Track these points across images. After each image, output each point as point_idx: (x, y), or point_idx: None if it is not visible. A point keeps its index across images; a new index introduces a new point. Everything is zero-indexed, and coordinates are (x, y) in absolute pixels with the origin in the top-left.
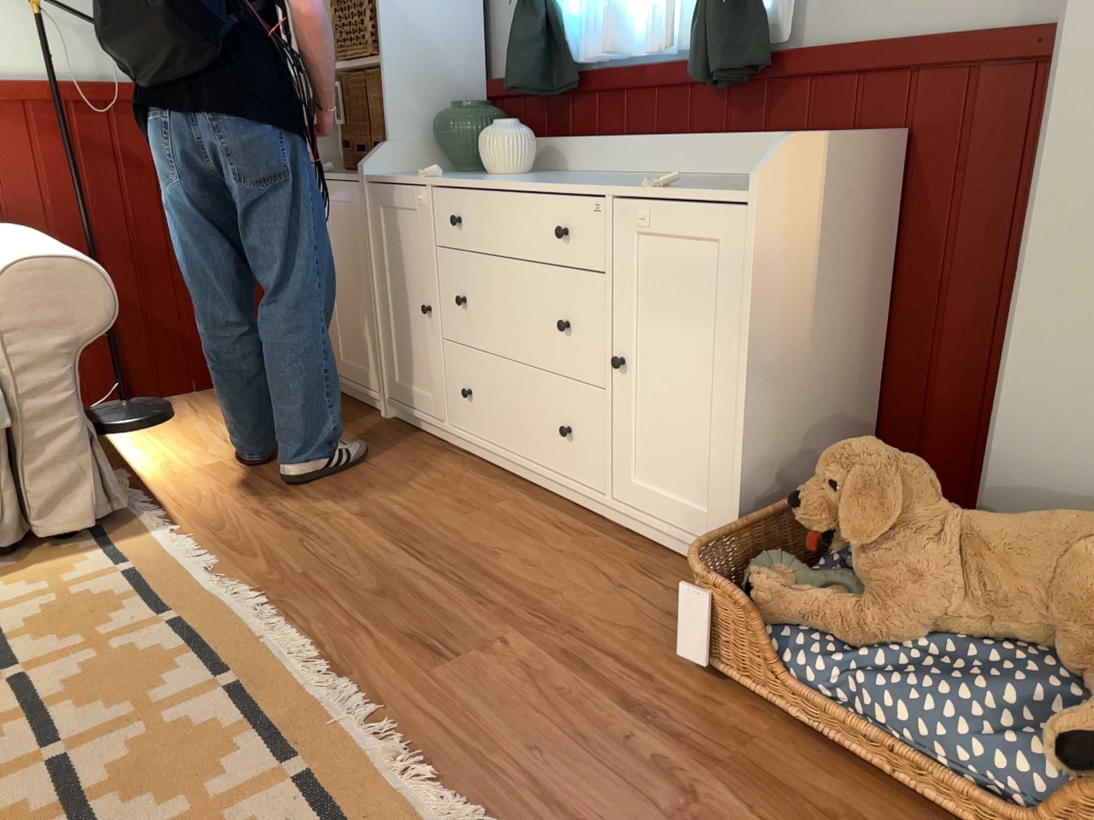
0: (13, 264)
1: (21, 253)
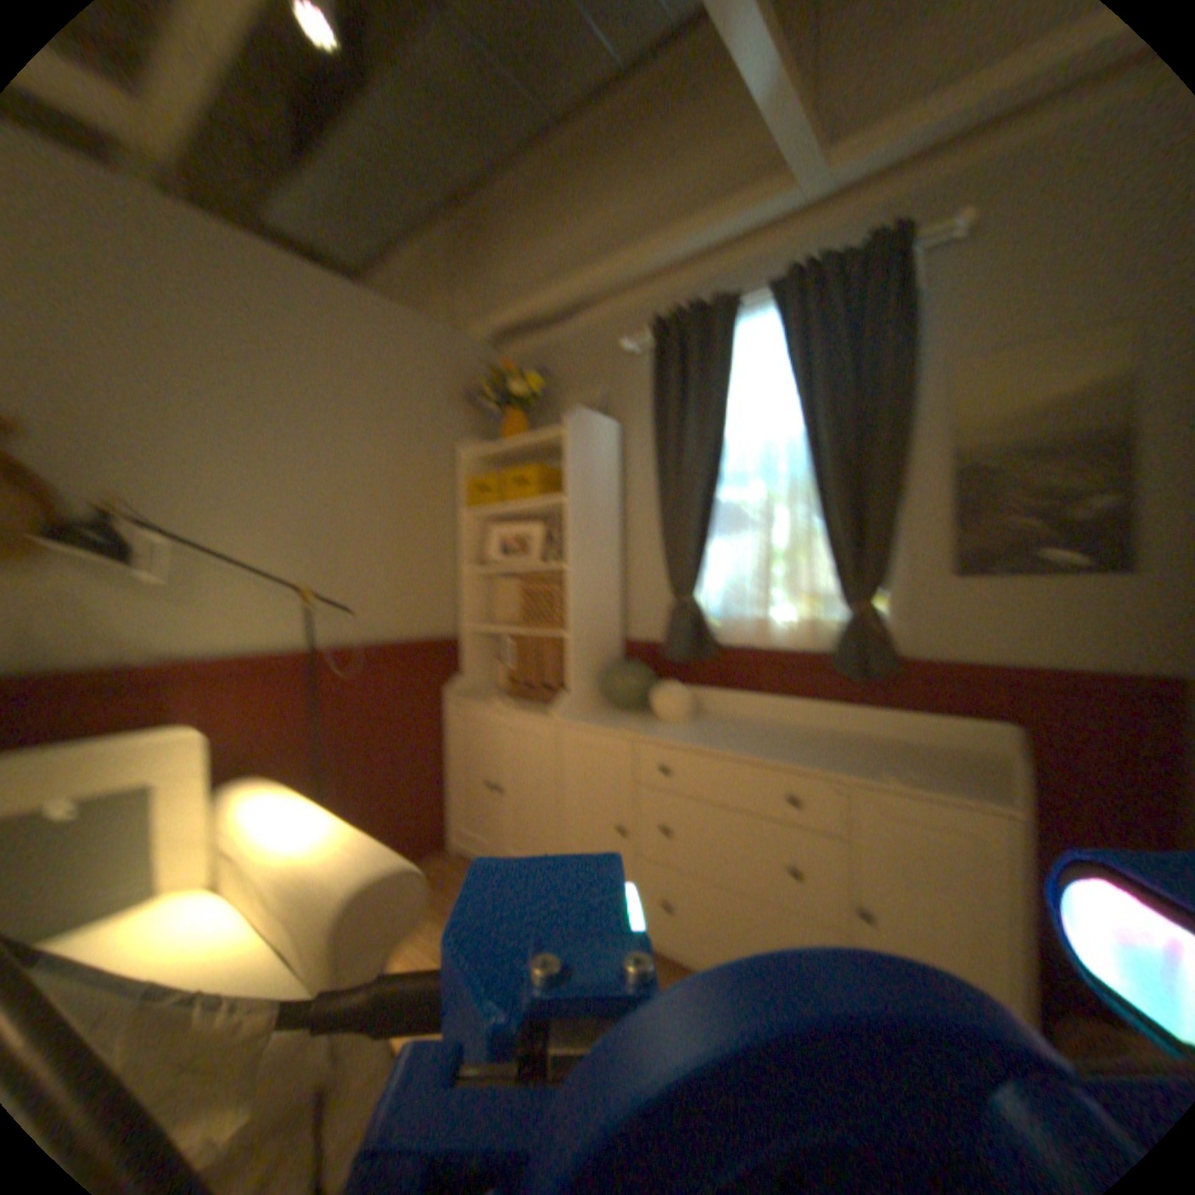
0: (354, 892)
1: (346, 866)
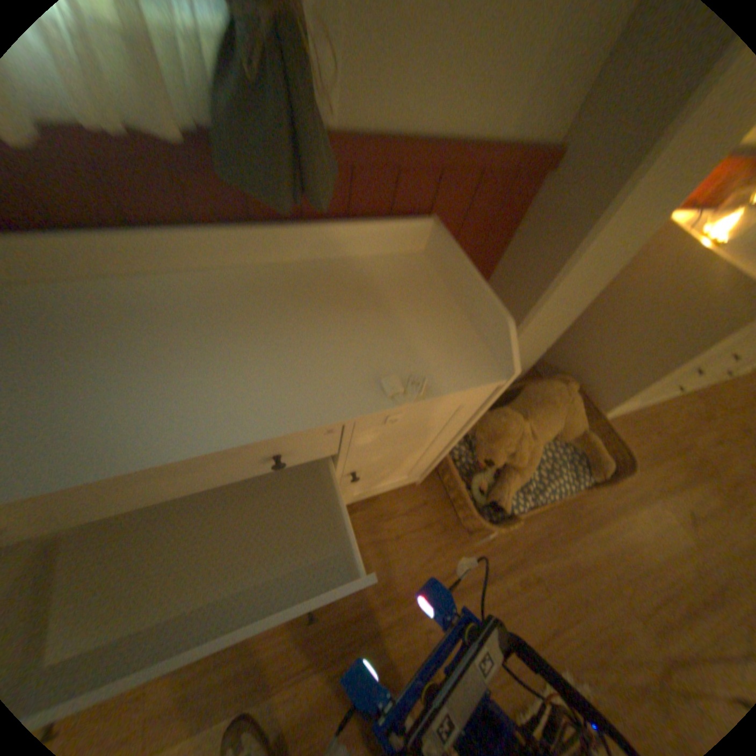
0: None
1: None
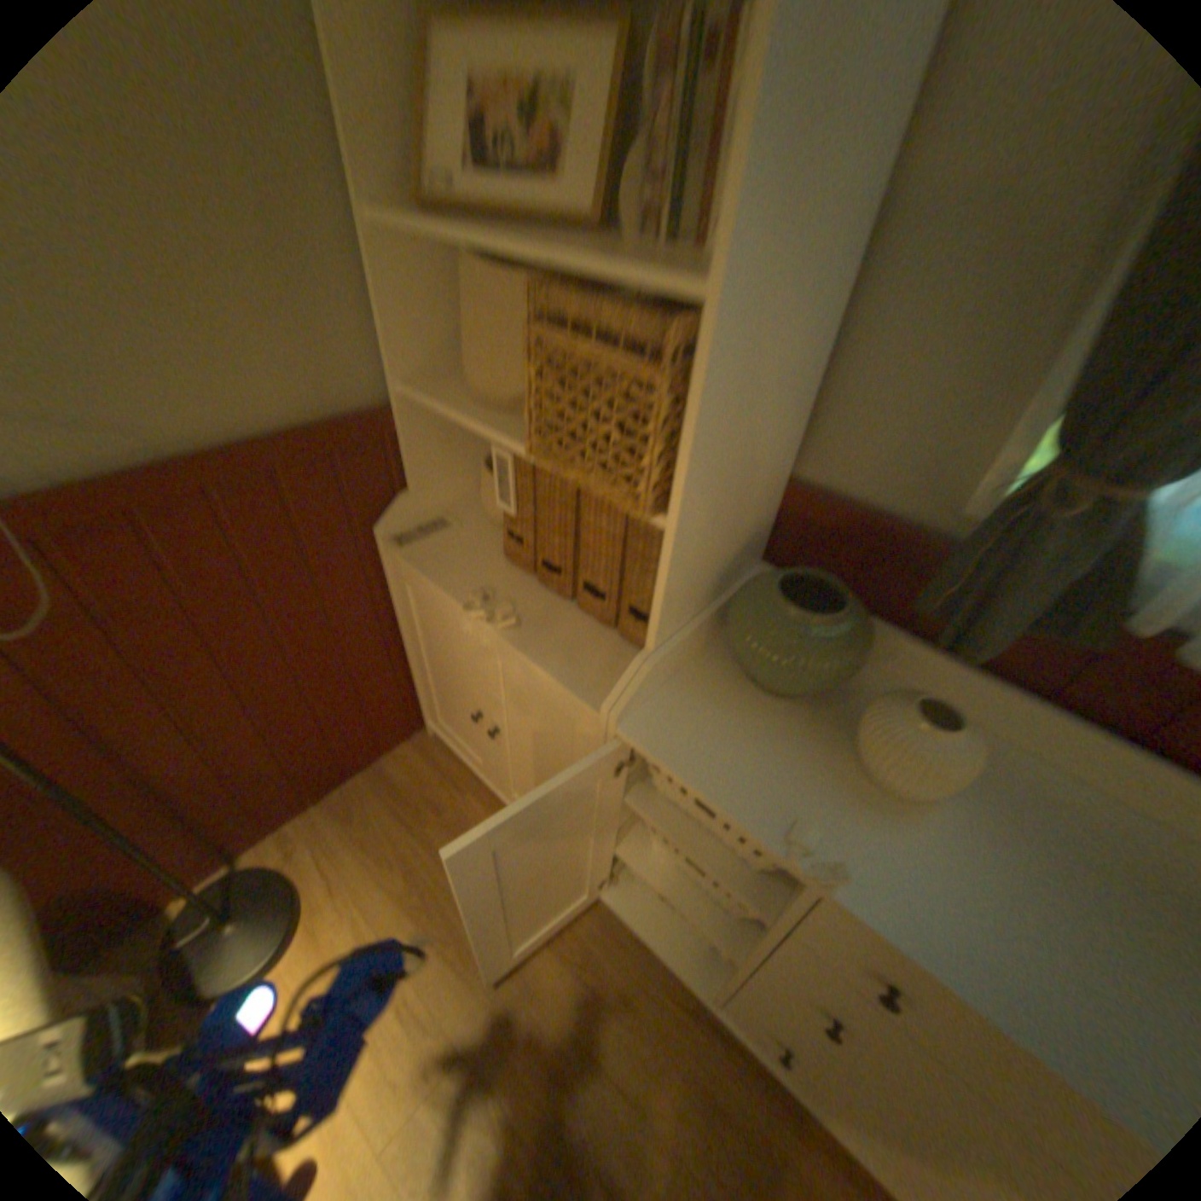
0: None
1: None
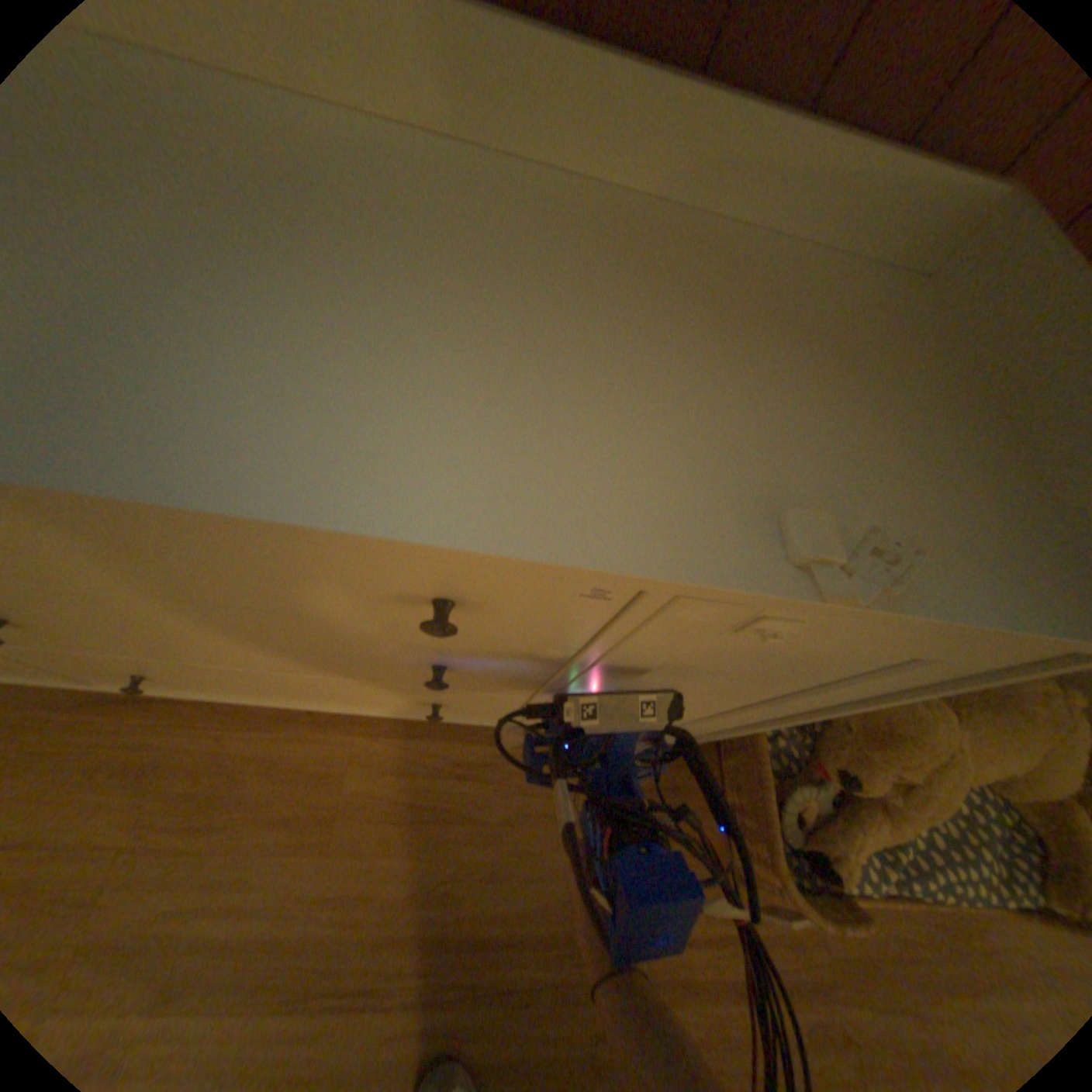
0: None
1: None
